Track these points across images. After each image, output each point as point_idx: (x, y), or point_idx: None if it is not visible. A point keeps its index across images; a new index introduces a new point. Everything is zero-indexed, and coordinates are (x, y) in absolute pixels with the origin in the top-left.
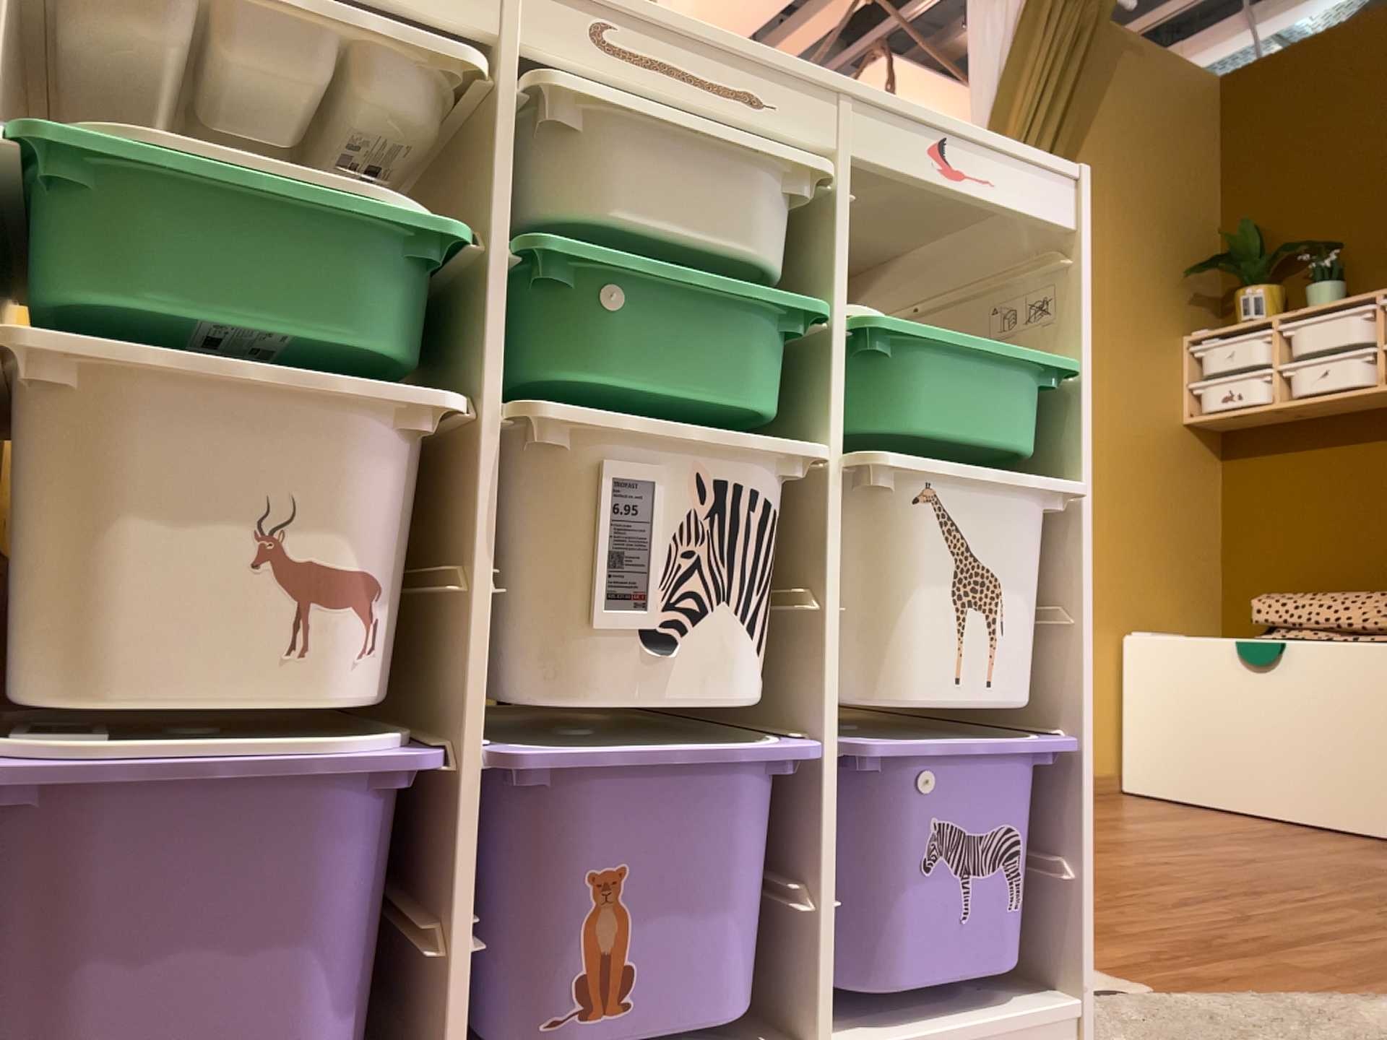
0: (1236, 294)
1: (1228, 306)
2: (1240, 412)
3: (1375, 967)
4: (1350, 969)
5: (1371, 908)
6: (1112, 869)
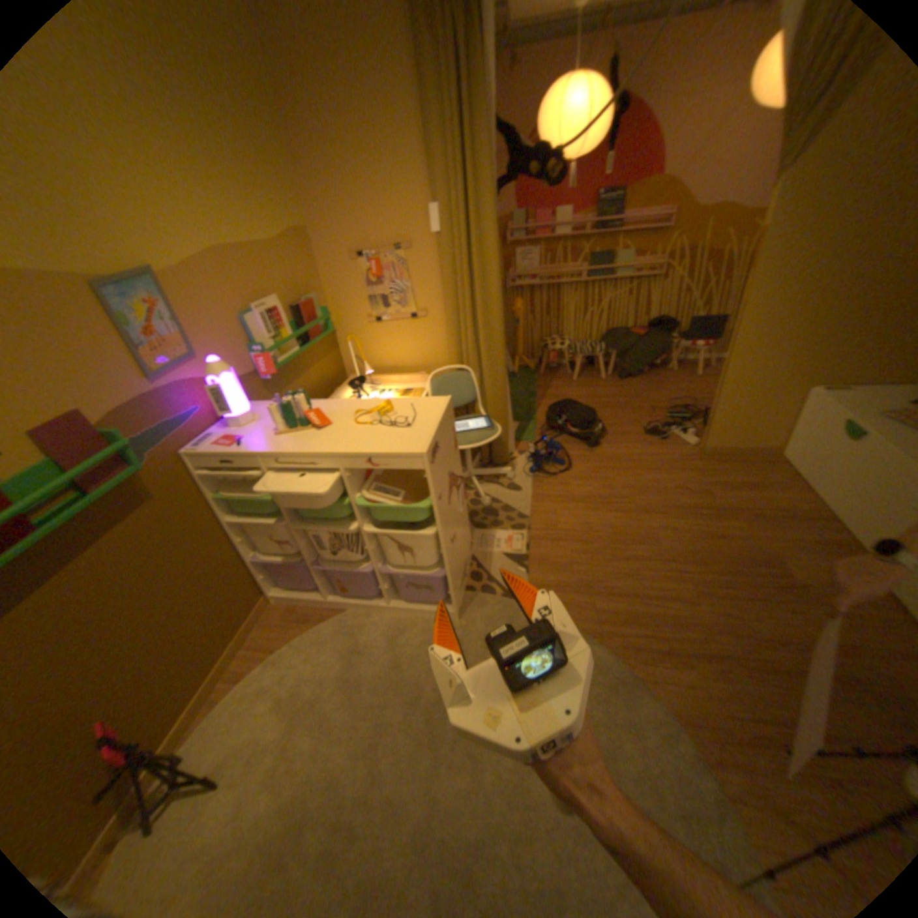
0: None
1: None
2: None
3: (618, 623)
4: (606, 621)
5: (699, 593)
6: (638, 532)
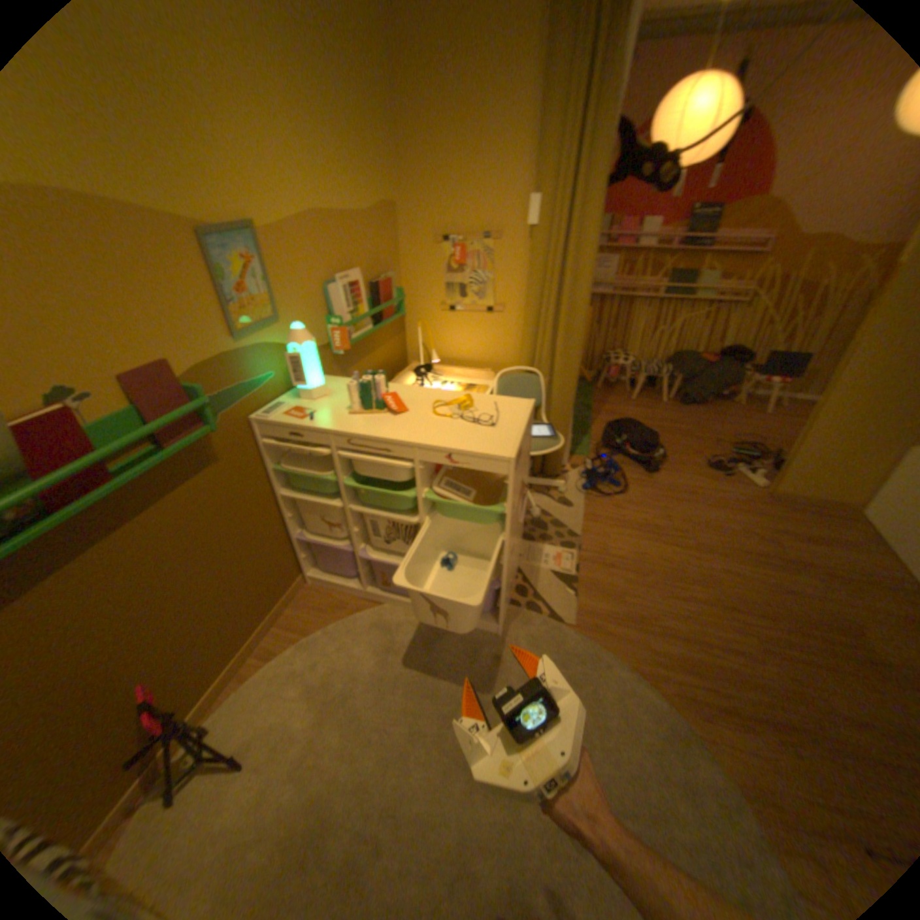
0: None
1: None
2: None
3: (675, 669)
4: (661, 663)
5: (766, 651)
6: (699, 572)
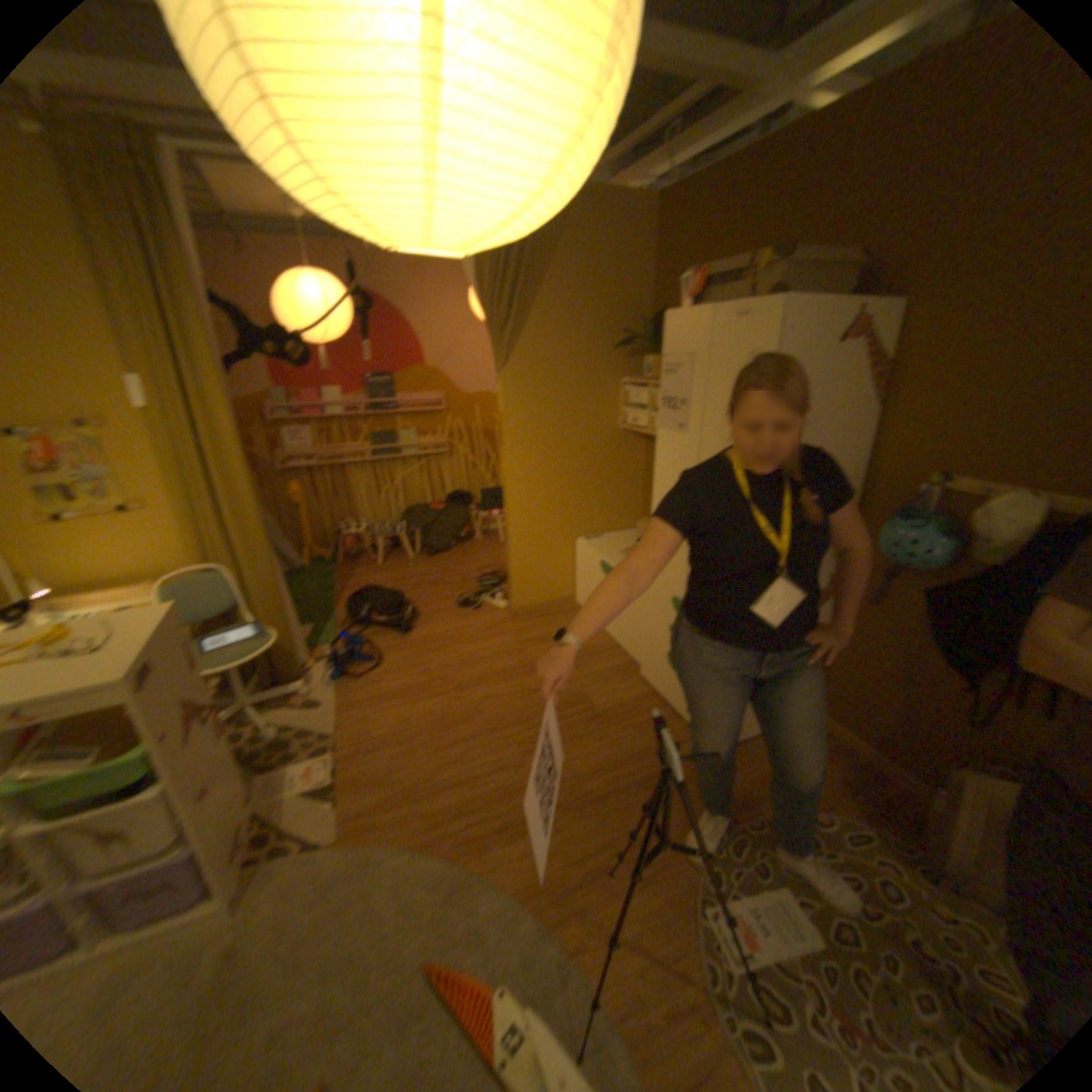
0: (646, 359)
1: (644, 364)
2: (639, 432)
3: (446, 823)
4: (433, 826)
5: (522, 755)
6: (459, 713)
